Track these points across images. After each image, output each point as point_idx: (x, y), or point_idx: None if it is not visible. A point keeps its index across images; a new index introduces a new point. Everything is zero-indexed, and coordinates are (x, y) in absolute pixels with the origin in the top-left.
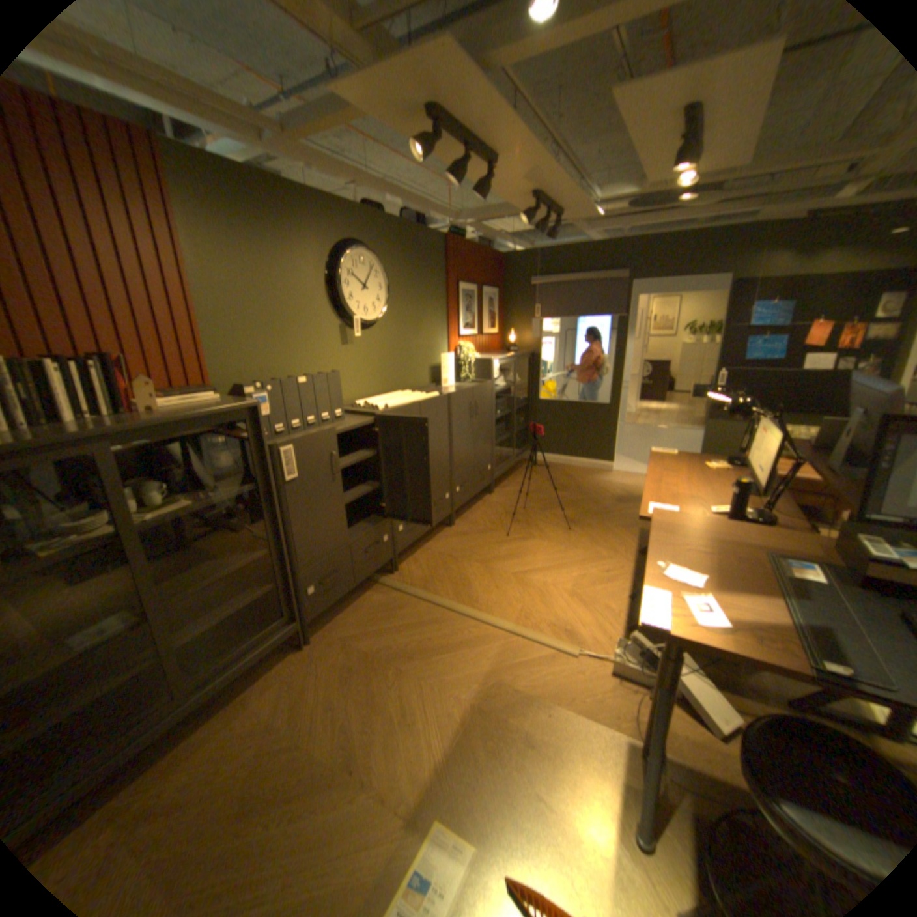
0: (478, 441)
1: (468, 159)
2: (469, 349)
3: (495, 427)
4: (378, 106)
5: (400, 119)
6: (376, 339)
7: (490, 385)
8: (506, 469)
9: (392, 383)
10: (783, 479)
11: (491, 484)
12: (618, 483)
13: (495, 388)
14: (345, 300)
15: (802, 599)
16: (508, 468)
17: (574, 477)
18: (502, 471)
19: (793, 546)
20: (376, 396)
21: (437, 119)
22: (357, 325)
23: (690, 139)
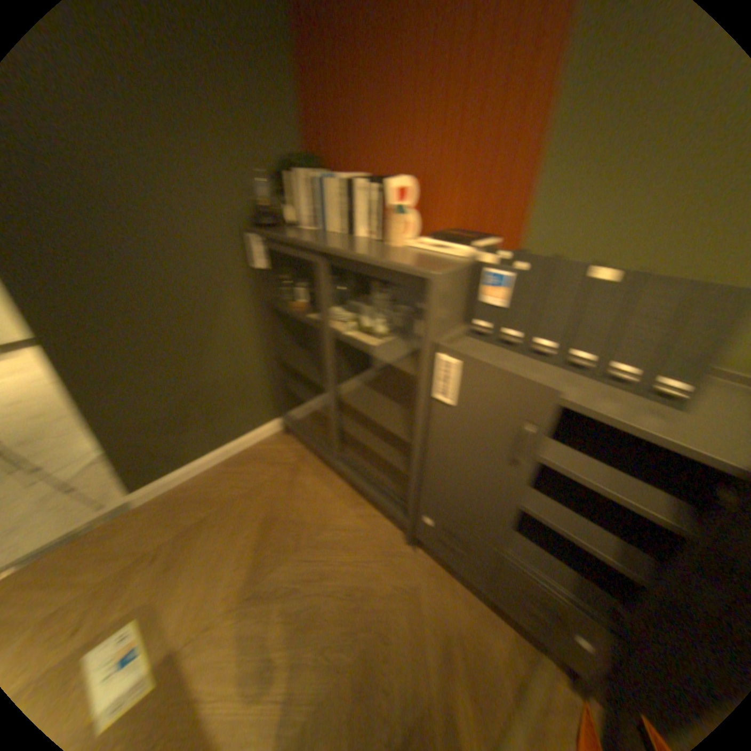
0: None
1: None
2: None
3: None
4: None
5: None
6: None
7: None
8: None
9: None
10: None
11: None
12: None
13: None
14: None
15: None
16: None
17: None
18: None
19: None
20: None
21: None
22: None
23: None
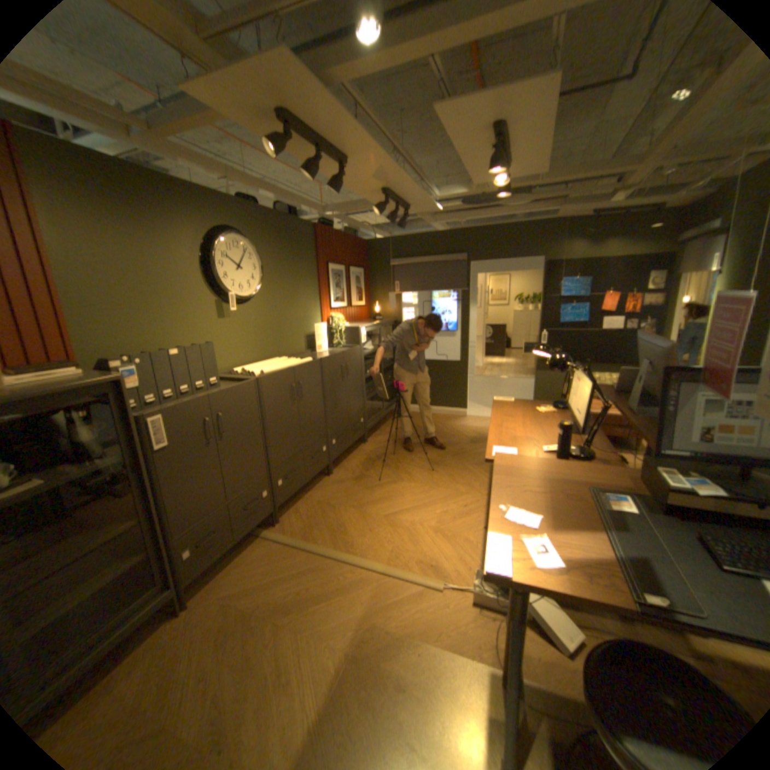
0: (350, 398)
1: (319, 158)
2: (339, 319)
3: (365, 385)
4: (230, 108)
5: (253, 121)
6: (252, 312)
7: (358, 349)
8: (377, 420)
9: (269, 350)
10: (595, 420)
11: (365, 434)
12: (471, 426)
13: (363, 351)
14: (219, 279)
15: (620, 530)
16: (379, 419)
17: (435, 424)
18: (374, 422)
19: (608, 479)
20: (254, 363)
21: (286, 122)
22: (232, 300)
23: (500, 149)
